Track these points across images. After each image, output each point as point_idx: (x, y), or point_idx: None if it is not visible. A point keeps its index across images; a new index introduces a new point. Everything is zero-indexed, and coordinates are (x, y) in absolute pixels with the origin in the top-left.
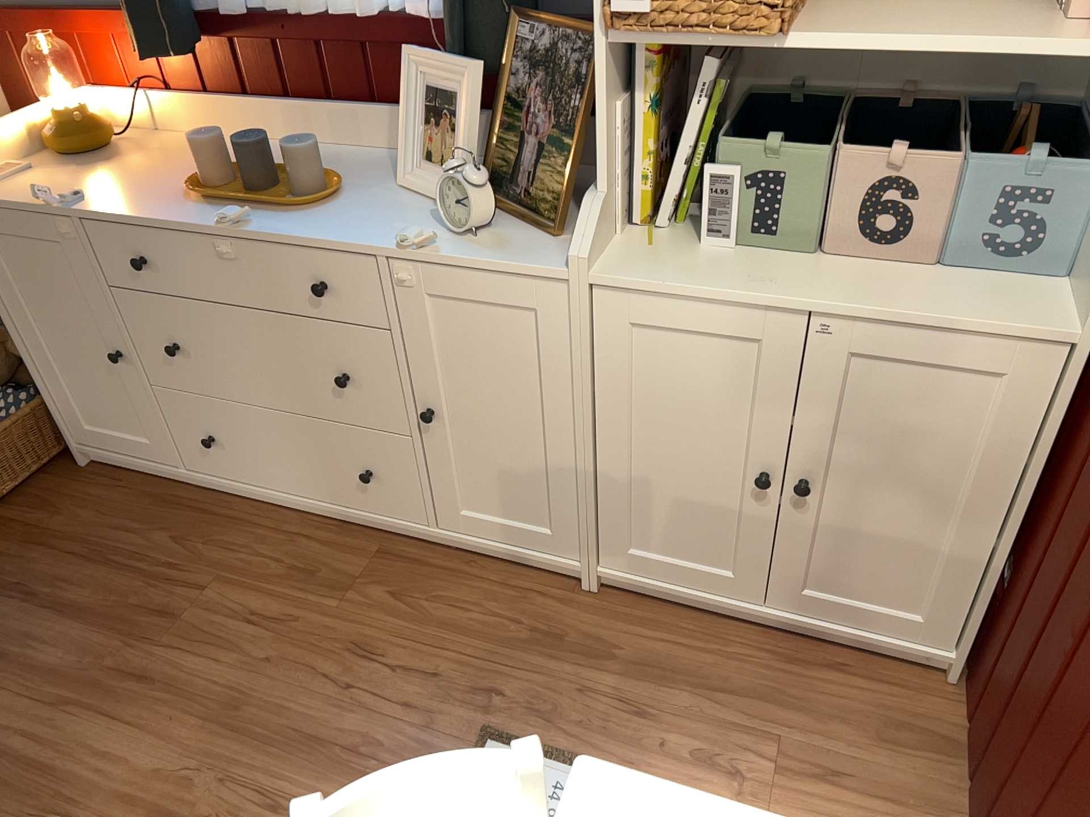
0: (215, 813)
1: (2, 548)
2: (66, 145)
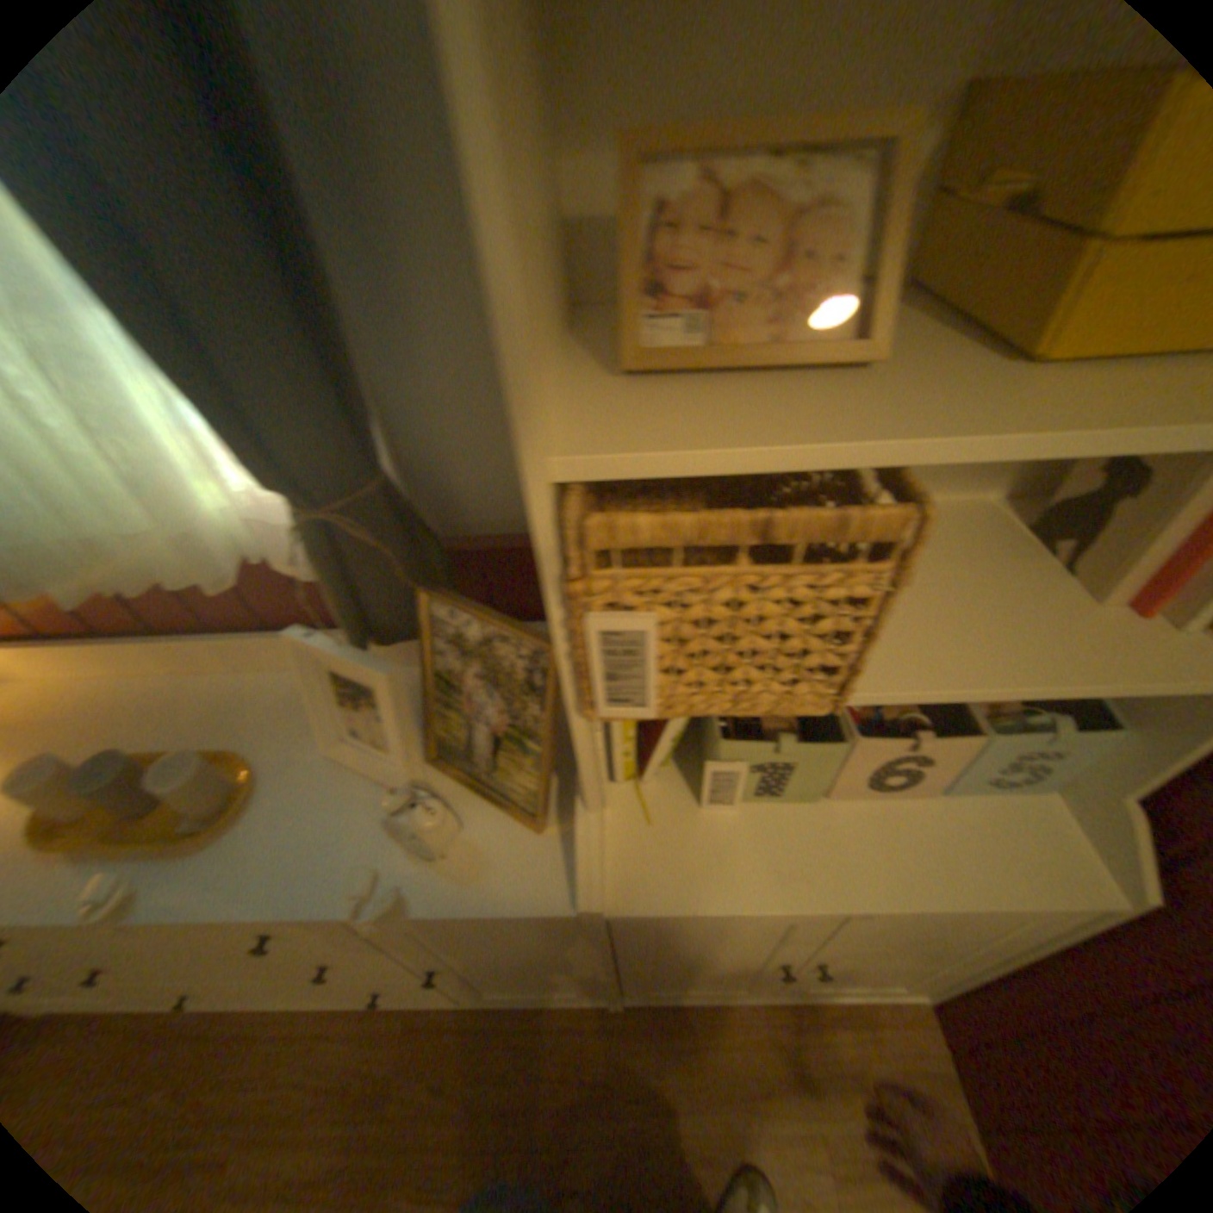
0: None
1: None
2: None
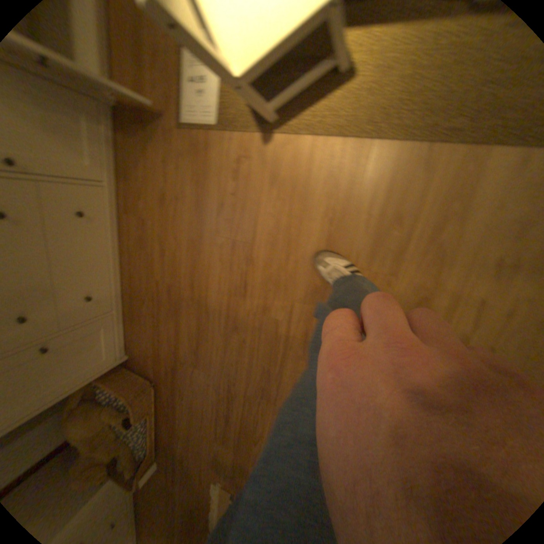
0: (227, 229)
1: (161, 372)
2: None
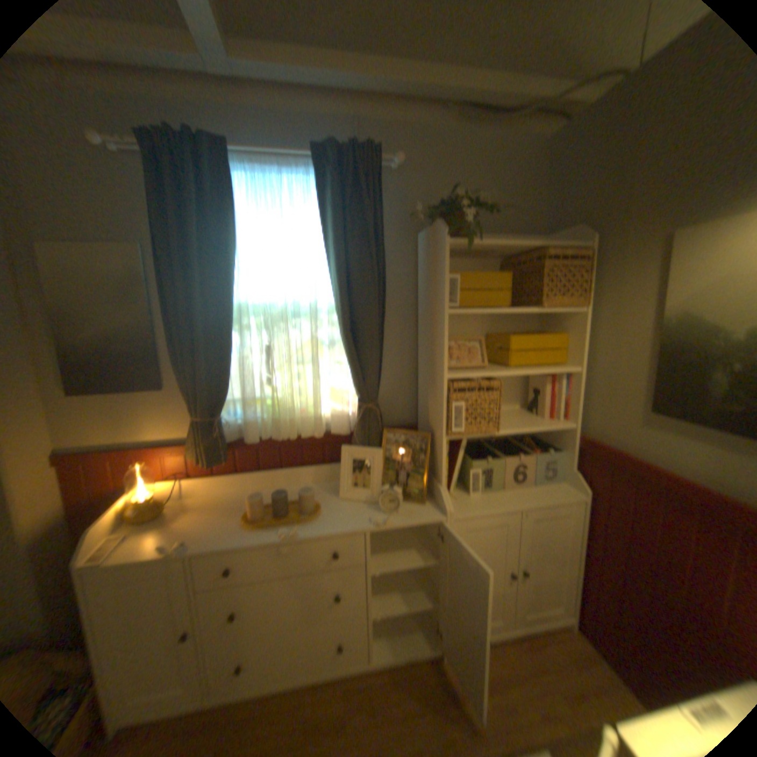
0: None
1: None
2: (135, 518)
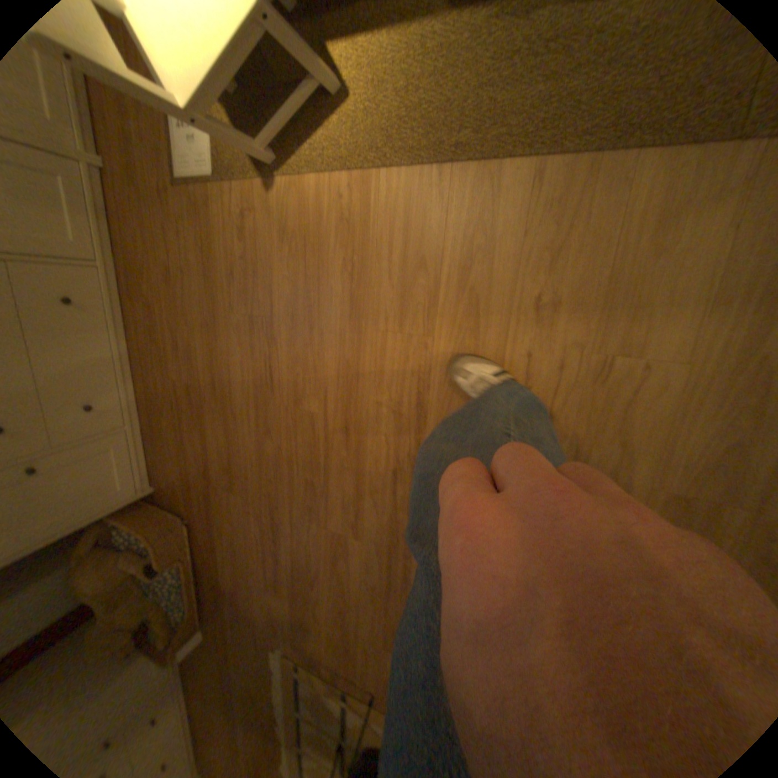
0: (241, 303)
1: (193, 504)
2: None
